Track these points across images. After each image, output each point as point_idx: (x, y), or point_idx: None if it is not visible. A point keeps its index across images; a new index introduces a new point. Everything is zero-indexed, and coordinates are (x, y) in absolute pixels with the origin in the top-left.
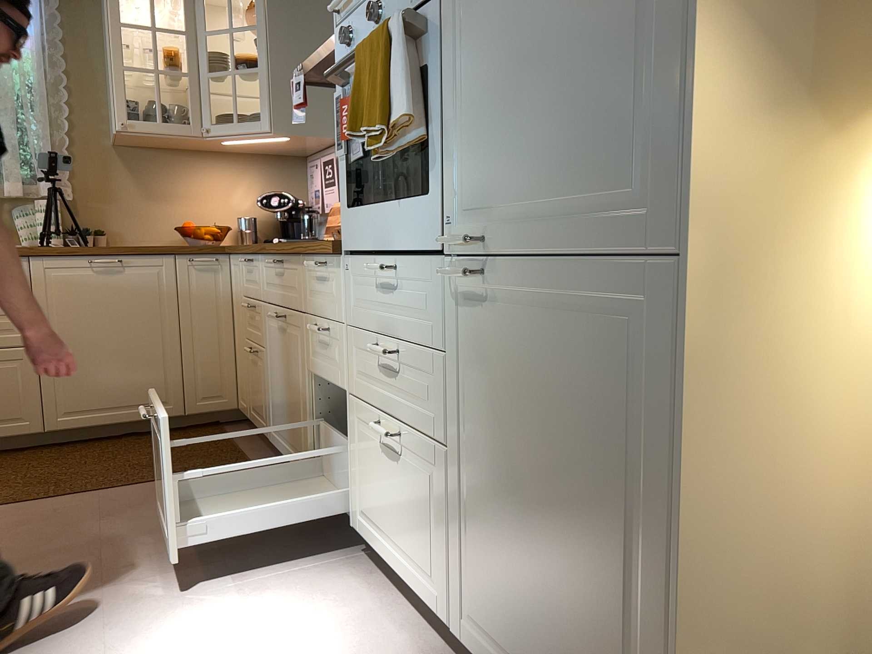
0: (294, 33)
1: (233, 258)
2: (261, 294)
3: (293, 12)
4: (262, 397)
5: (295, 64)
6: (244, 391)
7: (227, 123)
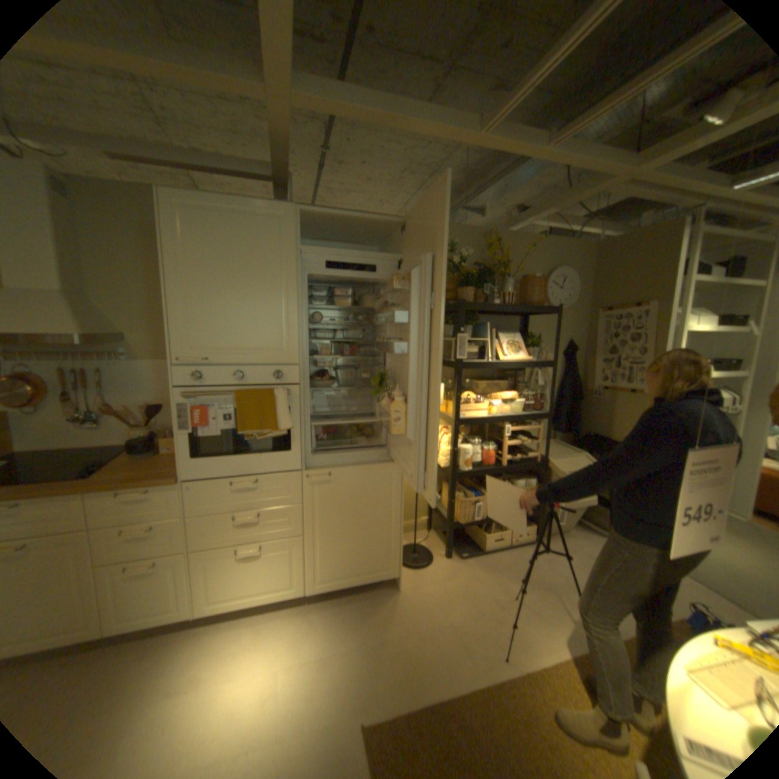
0: None
1: None
2: None
3: None
4: None
5: None
6: None
7: None
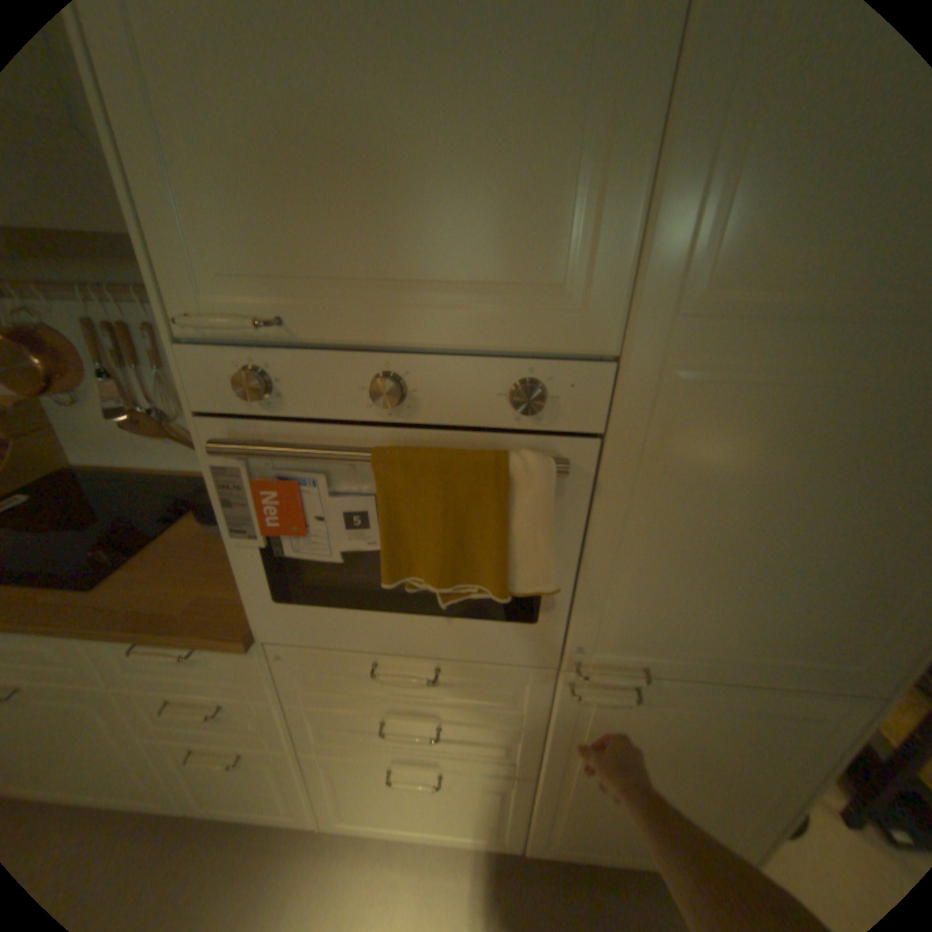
0: None
1: None
2: None
3: None
4: None
5: None
6: None
7: None
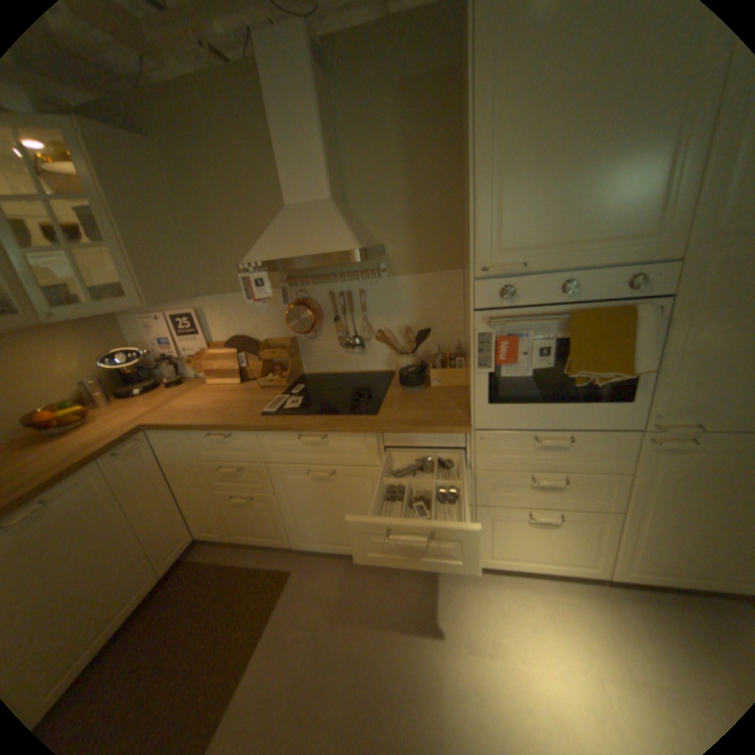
0: (129, 203)
1: (157, 434)
2: (260, 459)
3: (121, 180)
4: (270, 525)
5: (141, 236)
6: (212, 526)
7: (68, 304)
